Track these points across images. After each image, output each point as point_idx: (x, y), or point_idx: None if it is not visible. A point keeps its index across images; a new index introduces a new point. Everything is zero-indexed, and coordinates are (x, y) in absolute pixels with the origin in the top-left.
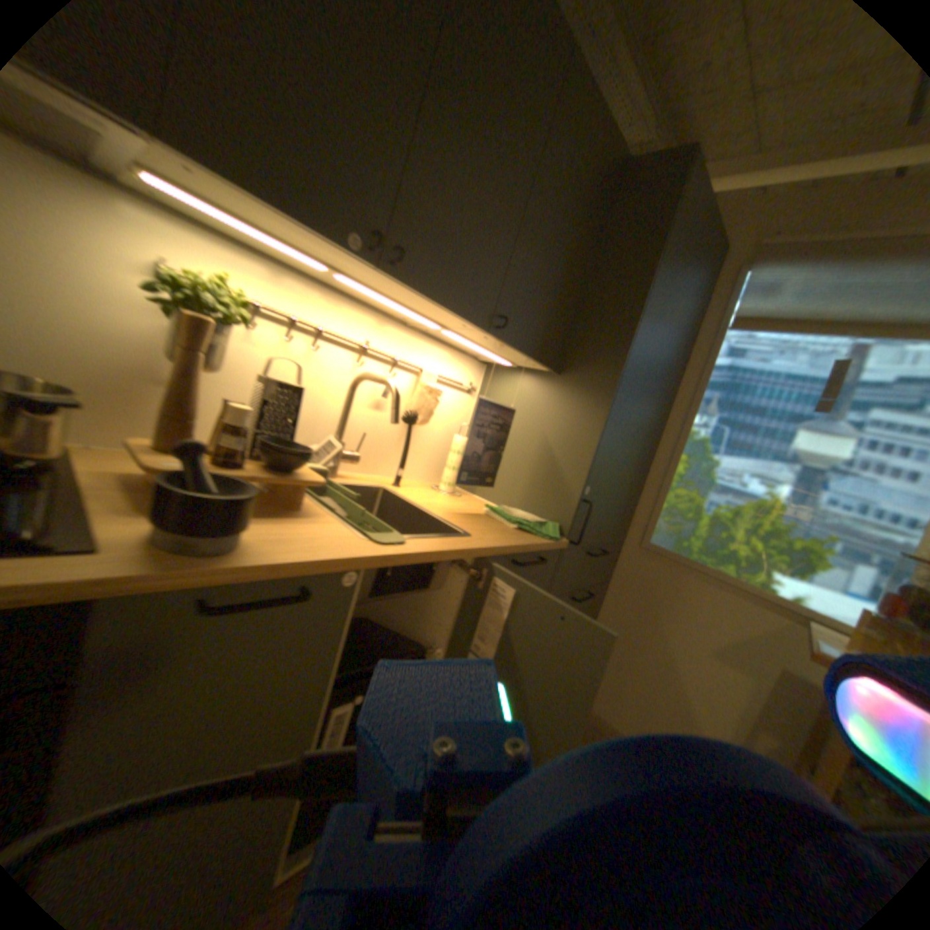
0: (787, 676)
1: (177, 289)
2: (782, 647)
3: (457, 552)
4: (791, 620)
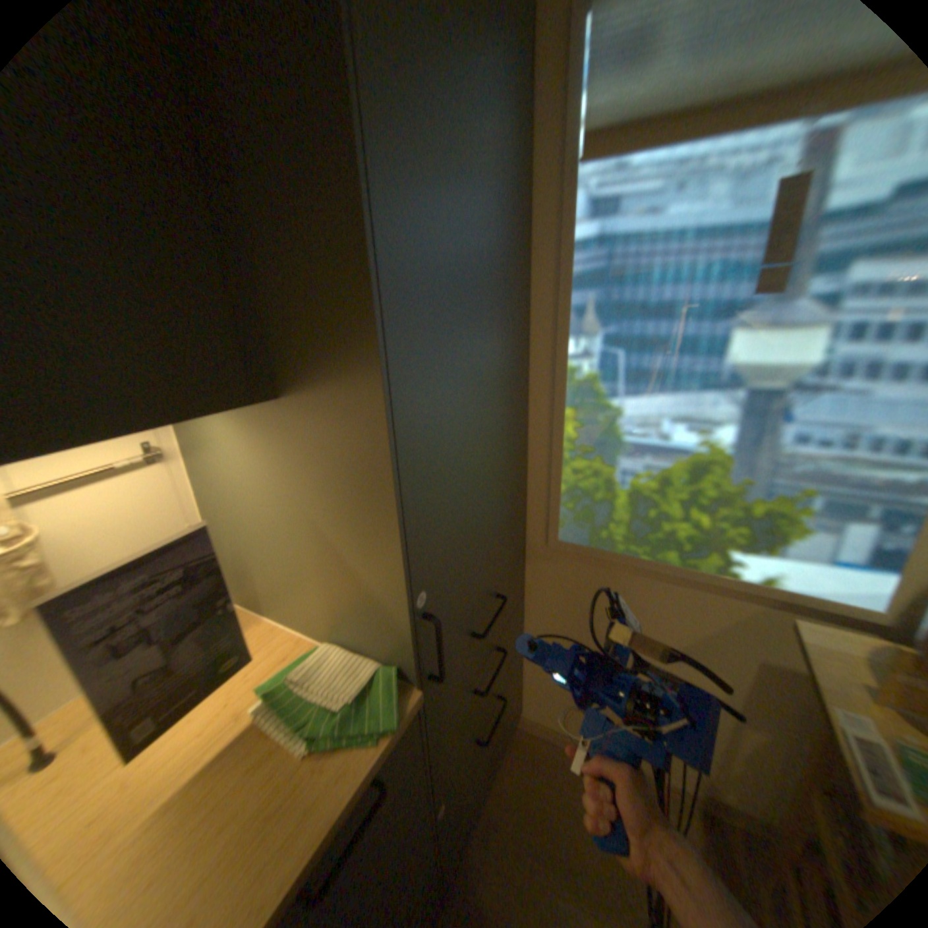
0: (773, 673)
1: None
2: (760, 641)
3: None
4: (768, 611)
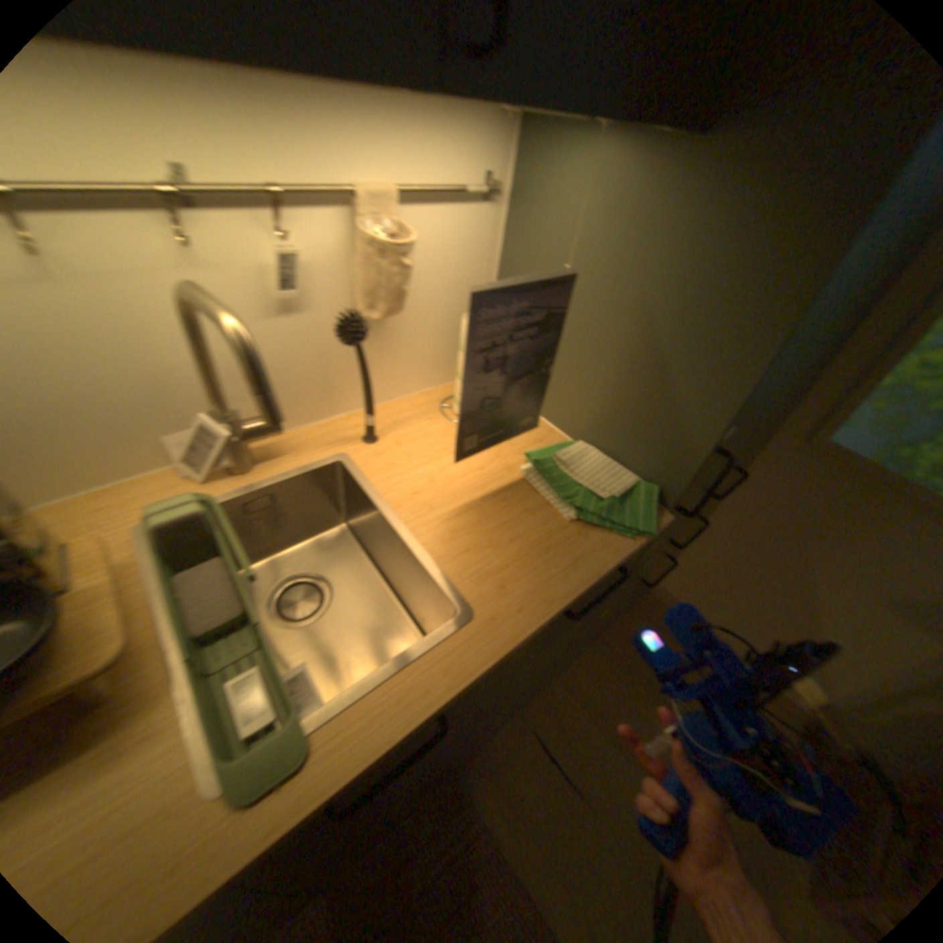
0: None
1: None
2: None
3: (438, 709)
4: None
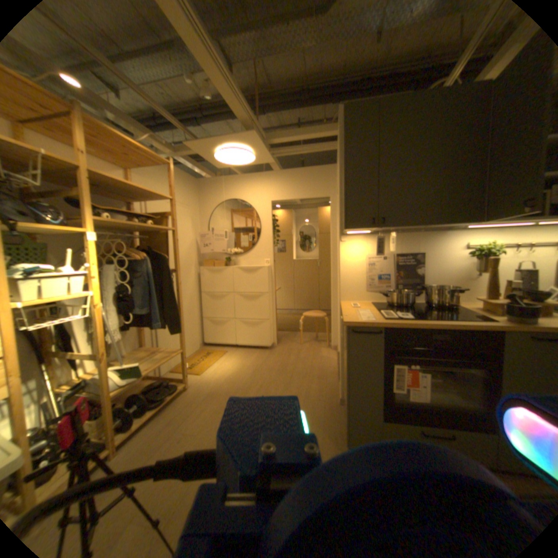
0: None
1: (485, 251)
2: None
3: None
4: None
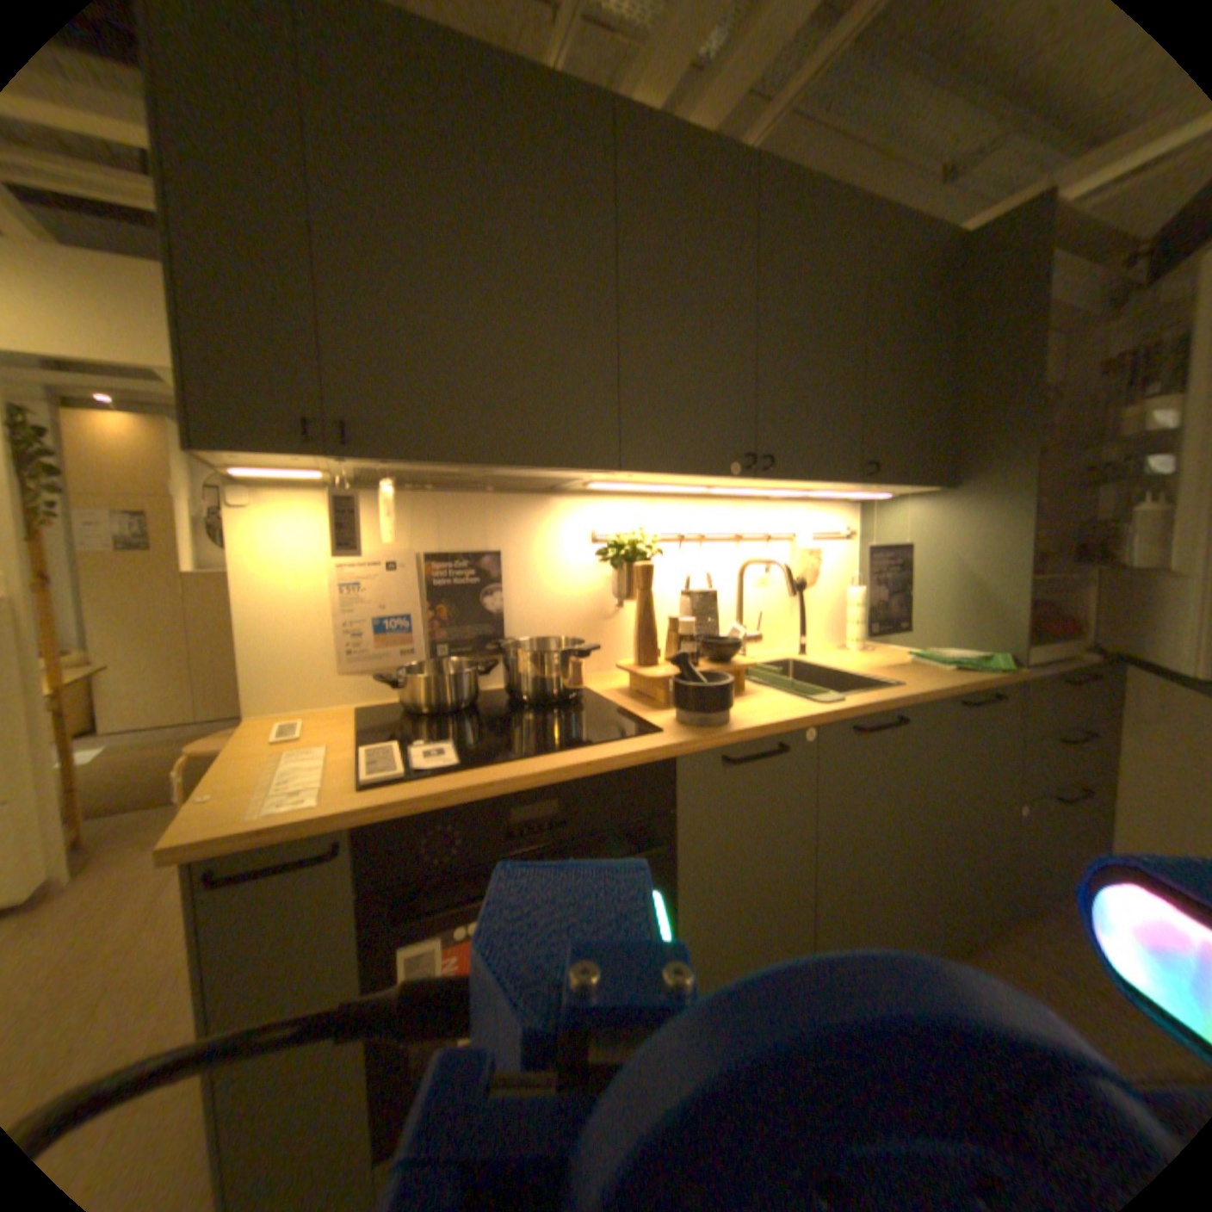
0: None
1: (622, 548)
2: None
3: (900, 700)
4: None
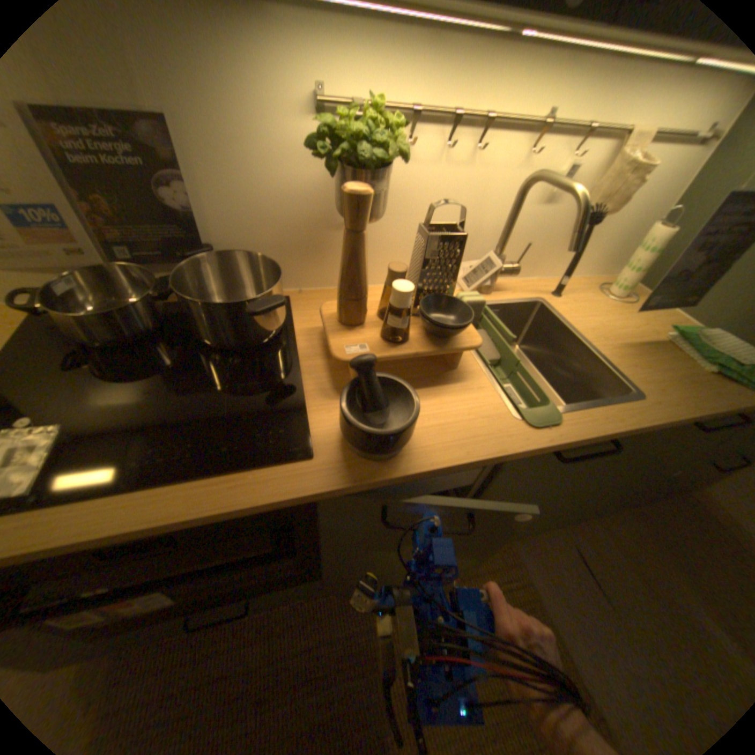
0: None
1: (341, 147)
2: None
3: (627, 433)
4: None
